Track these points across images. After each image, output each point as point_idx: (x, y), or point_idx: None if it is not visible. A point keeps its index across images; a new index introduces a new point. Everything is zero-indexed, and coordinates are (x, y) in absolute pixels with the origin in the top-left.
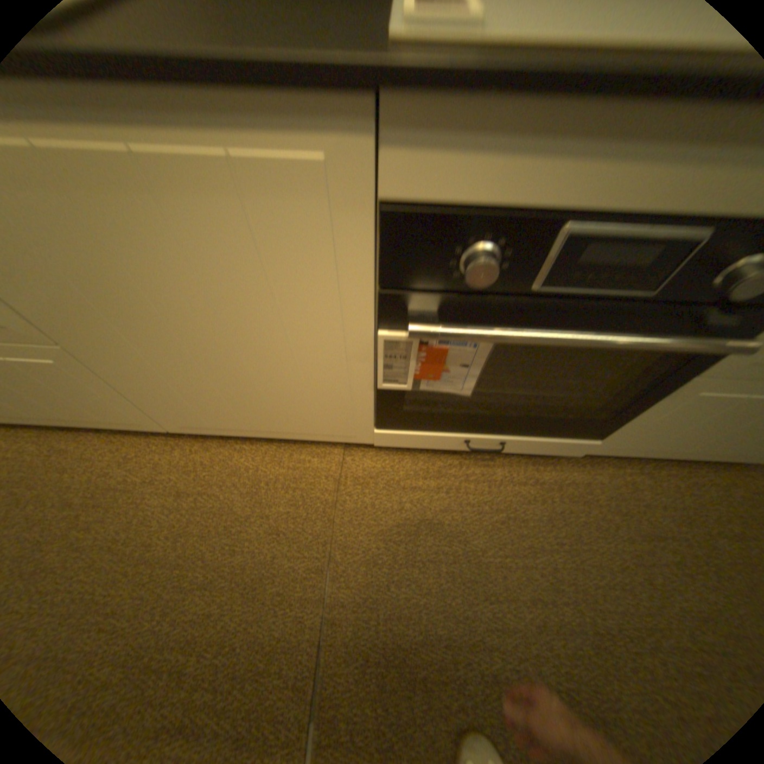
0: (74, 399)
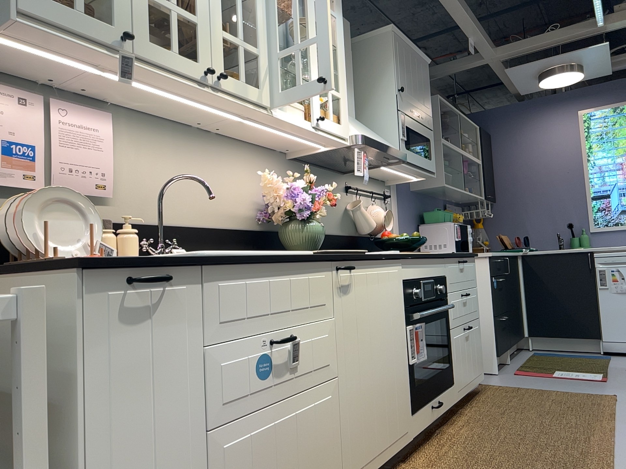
0: (318, 458)
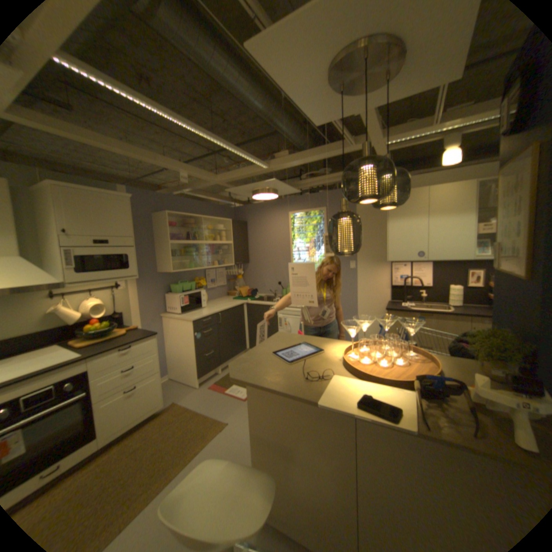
0: None
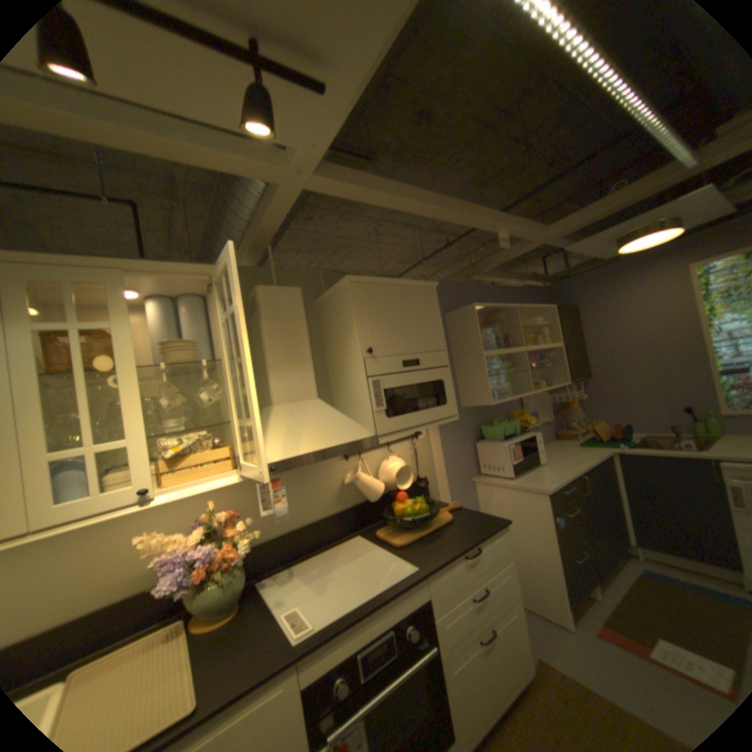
0: None
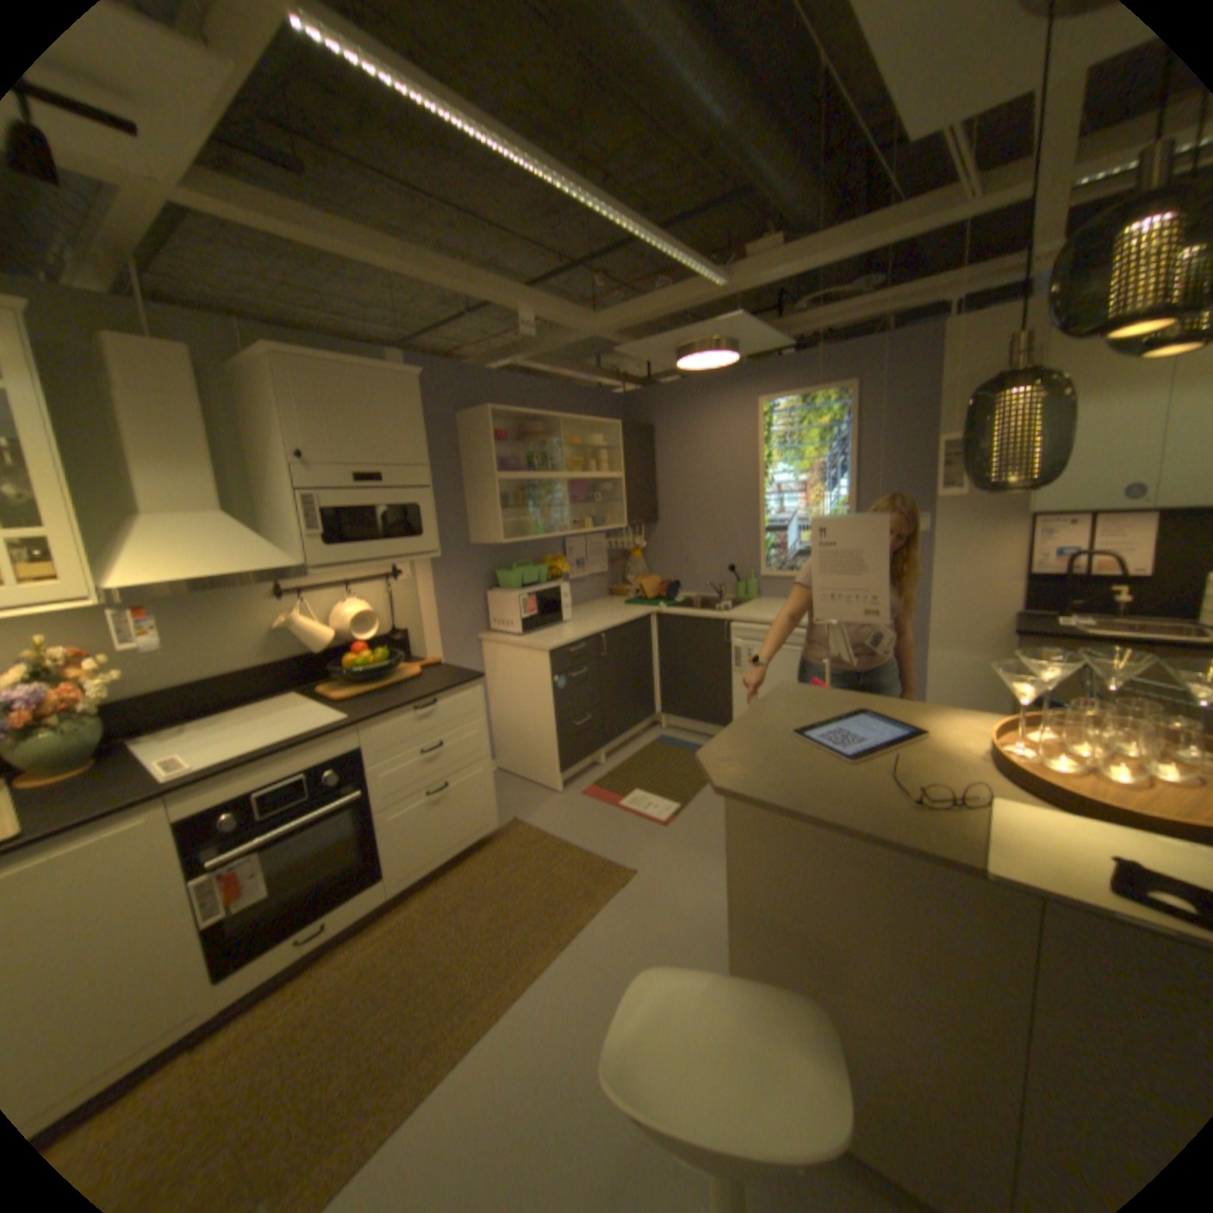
0: None
